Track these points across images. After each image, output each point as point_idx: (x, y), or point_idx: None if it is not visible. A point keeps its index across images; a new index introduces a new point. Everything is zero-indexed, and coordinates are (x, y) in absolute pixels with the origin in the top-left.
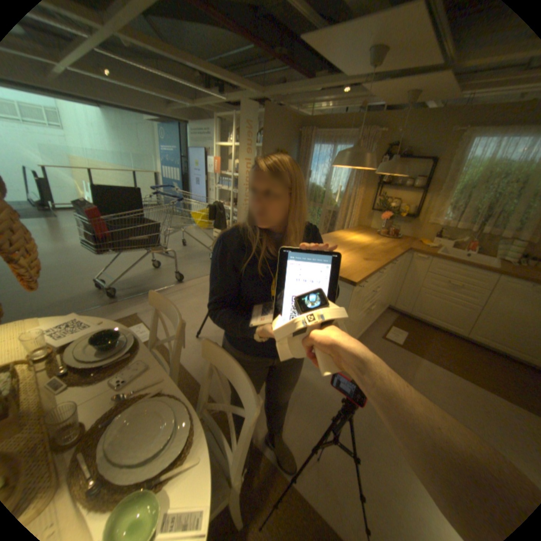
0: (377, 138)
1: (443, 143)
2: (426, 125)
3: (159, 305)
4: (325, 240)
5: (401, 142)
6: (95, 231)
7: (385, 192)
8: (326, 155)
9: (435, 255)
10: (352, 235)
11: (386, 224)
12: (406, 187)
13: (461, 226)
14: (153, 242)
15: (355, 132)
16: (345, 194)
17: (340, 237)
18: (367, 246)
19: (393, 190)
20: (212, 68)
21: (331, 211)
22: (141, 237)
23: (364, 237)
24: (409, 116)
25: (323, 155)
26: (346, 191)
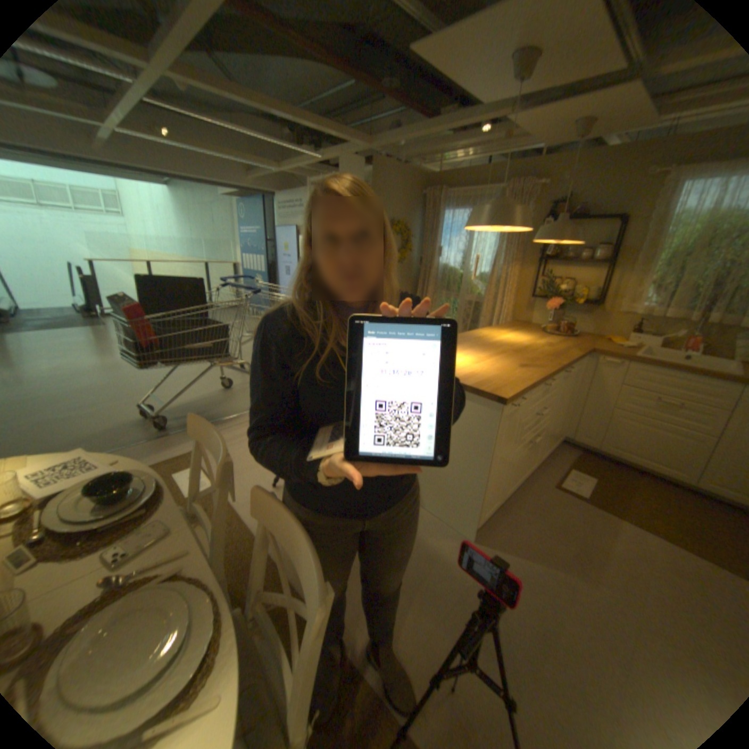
0: (535, 194)
1: (635, 193)
2: (607, 169)
3: (202, 436)
4: (462, 341)
5: (571, 197)
6: (139, 338)
7: (551, 271)
8: (462, 224)
9: (634, 358)
10: (503, 333)
11: (555, 317)
12: (583, 261)
13: (672, 313)
14: (219, 351)
15: (502, 189)
16: (492, 277)
17: (485, 336)
18: (526, 348)
19: (563, 266)
20: (298, 112)
21: (473, 301)
22: (202, 344)
23: (522, 335)
24: (580, 160)
25: (457, 223)
26: (493, 272)
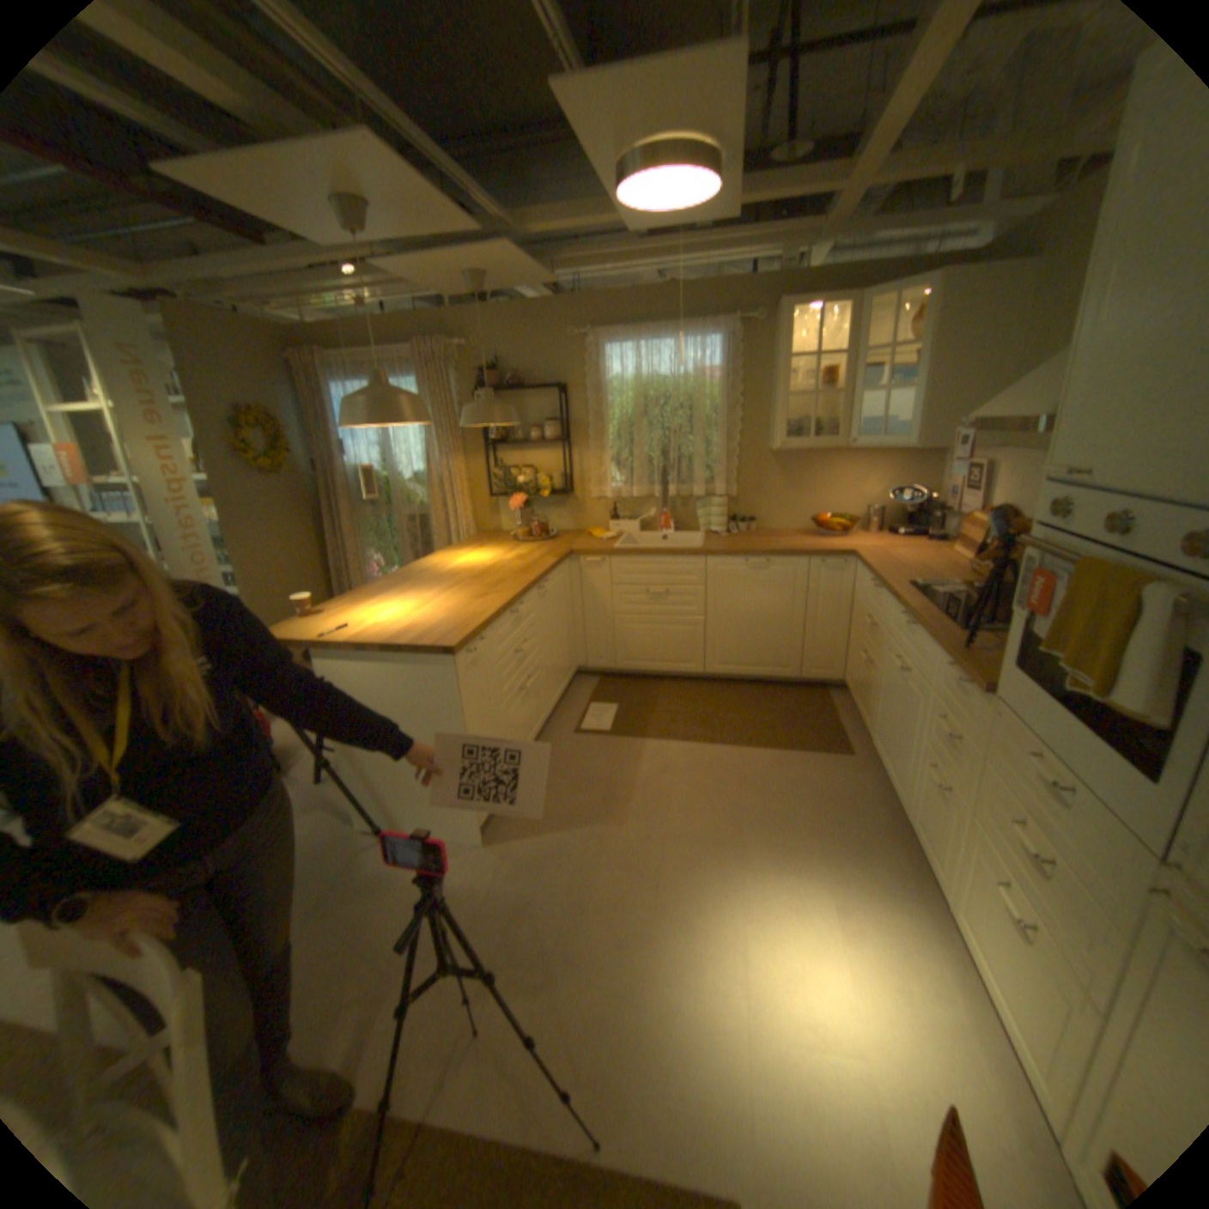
0: (454, 360)
1: (563, 359)
2: (526, 329)
3: None
4: (400, 581)
5: (498, 364)
6: None
7: (504, 459)
8: None
9: (610, 552)
10: (461, 555)
11: (523, 519)
12: (535, 444)
13: (636, 493)
14: None
15: (407, 352)
16: (431, 477)
17: (435, 566)
18: (489, 570)
19: (516, 452)
20: None
21: (416, 516)
22: None
23: (487, 552)
24: (493, 316)
25: None
26: (430, 470)
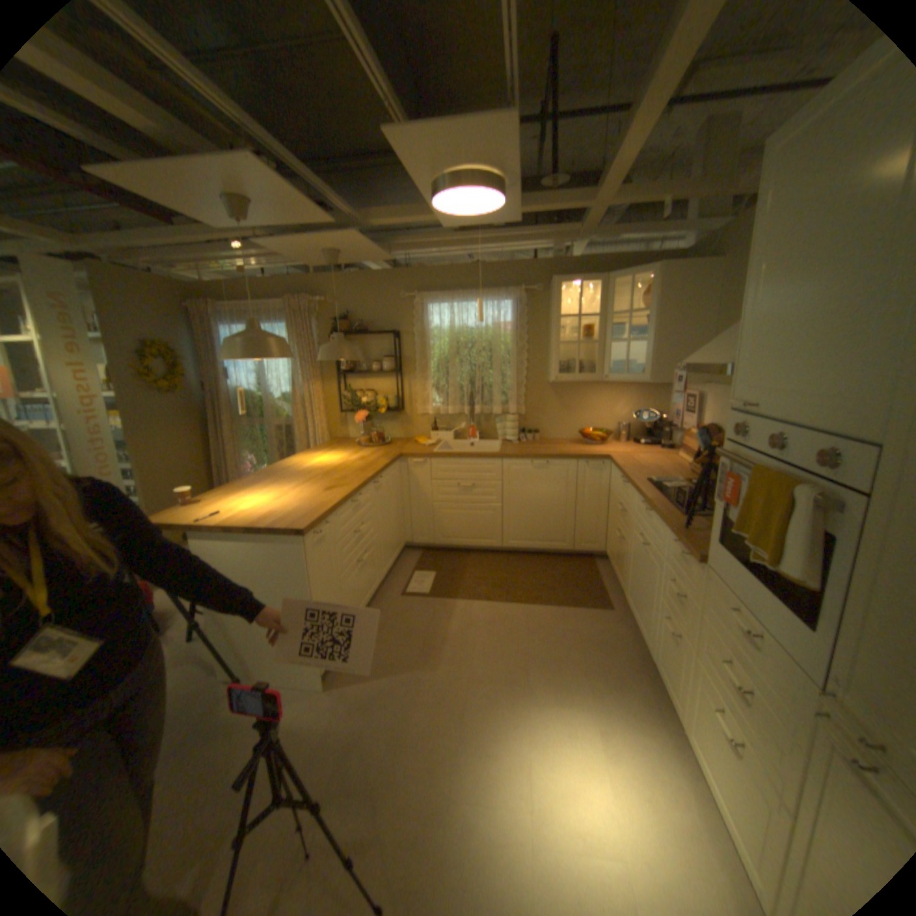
0: (315, 311)
1: (397, 313)
2: (370, 291)
3: None
4: (266, 477)
5: (349, 315)
6: None
7: (352, 384)
8: None
9: (431, 455)
10: (316, 457)
11: (365, 429)
12: (376, 374)
13: (450, 411)
14: None
15: (280, 305)
16: (295, 397)
17: (294, 465)
18: (336, 468)
19: (361, 379)
20: None
21: (282, 426)
22: None
23: (336, 454)
24: (346, 281)
25: None
26: (295, 392)
